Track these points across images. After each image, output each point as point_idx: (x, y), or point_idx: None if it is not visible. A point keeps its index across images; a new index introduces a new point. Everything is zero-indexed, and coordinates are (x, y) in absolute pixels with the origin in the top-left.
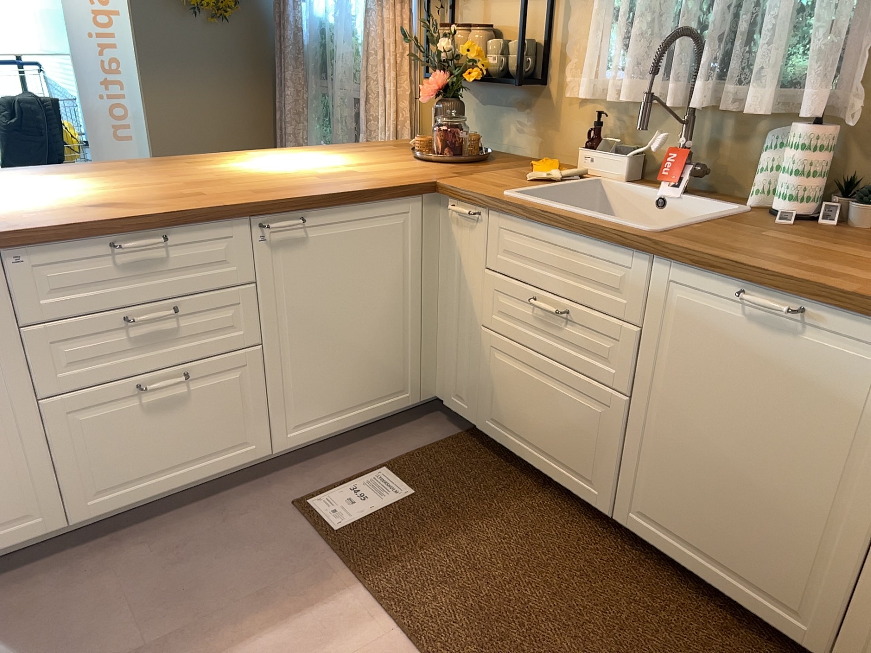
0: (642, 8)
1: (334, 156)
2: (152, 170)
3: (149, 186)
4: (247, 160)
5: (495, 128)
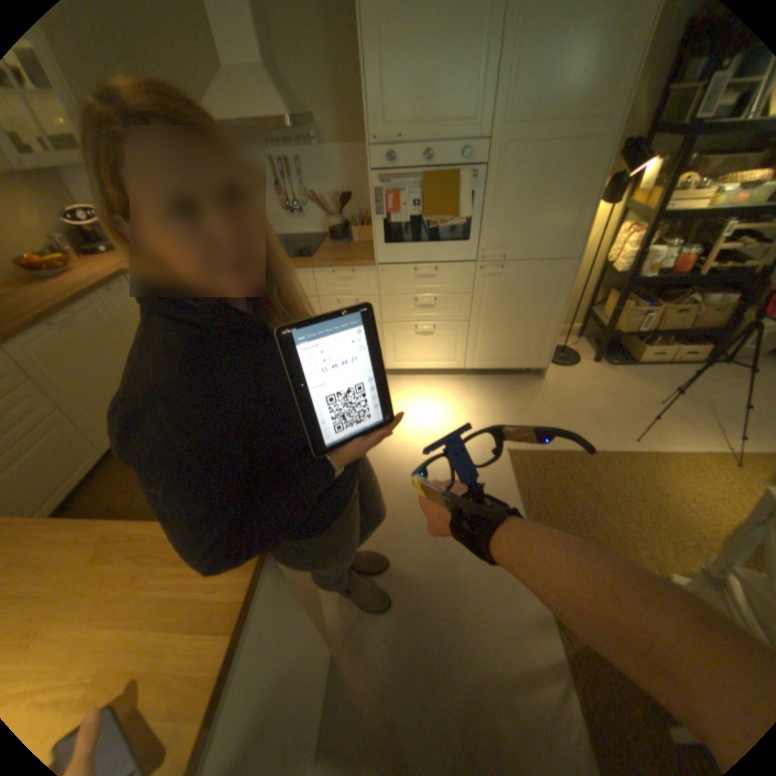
0: None
1: None
2: None
3: None
4: None
5: None
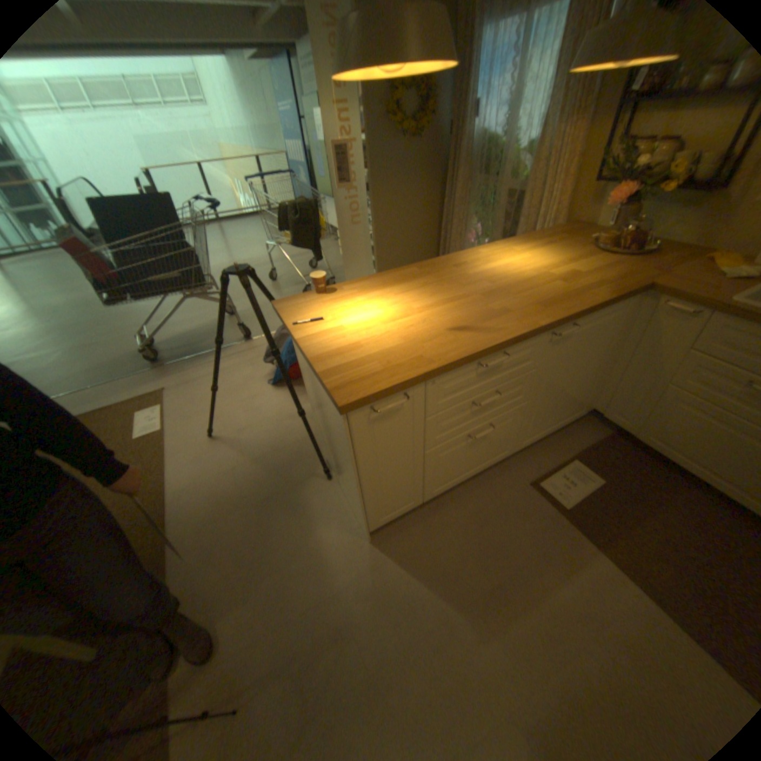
0: None
1: (541, 251)
2: (440, 277)
3: (461, 300)
4: (488, 260)
5: (652, 218)
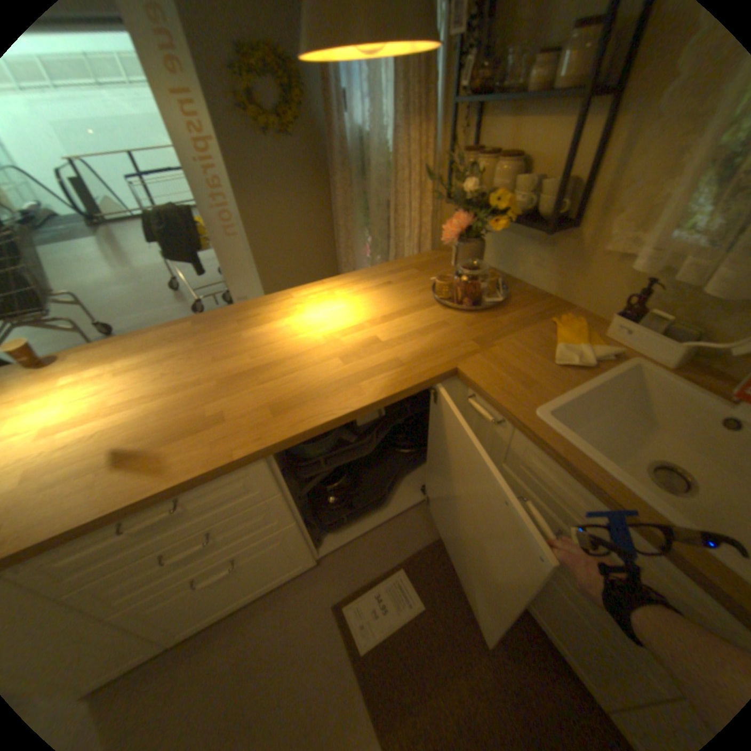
0: None
1: (362, 298)
2: (202, 342)
3: (182, 392)
4: (287, 312)
5: (512, 254)
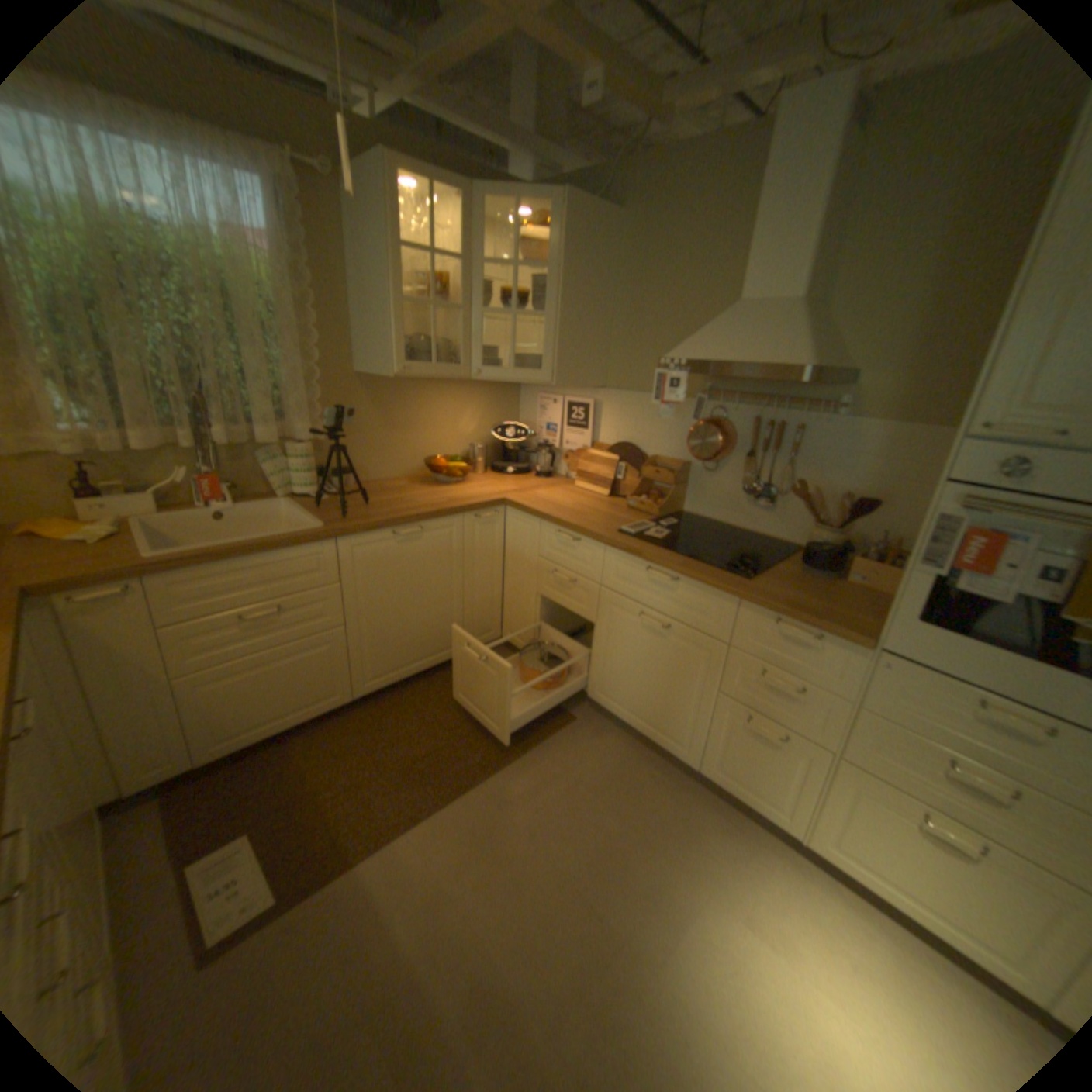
0: (117, 372)
1: None
2: None
3: None
4: None
5: None
